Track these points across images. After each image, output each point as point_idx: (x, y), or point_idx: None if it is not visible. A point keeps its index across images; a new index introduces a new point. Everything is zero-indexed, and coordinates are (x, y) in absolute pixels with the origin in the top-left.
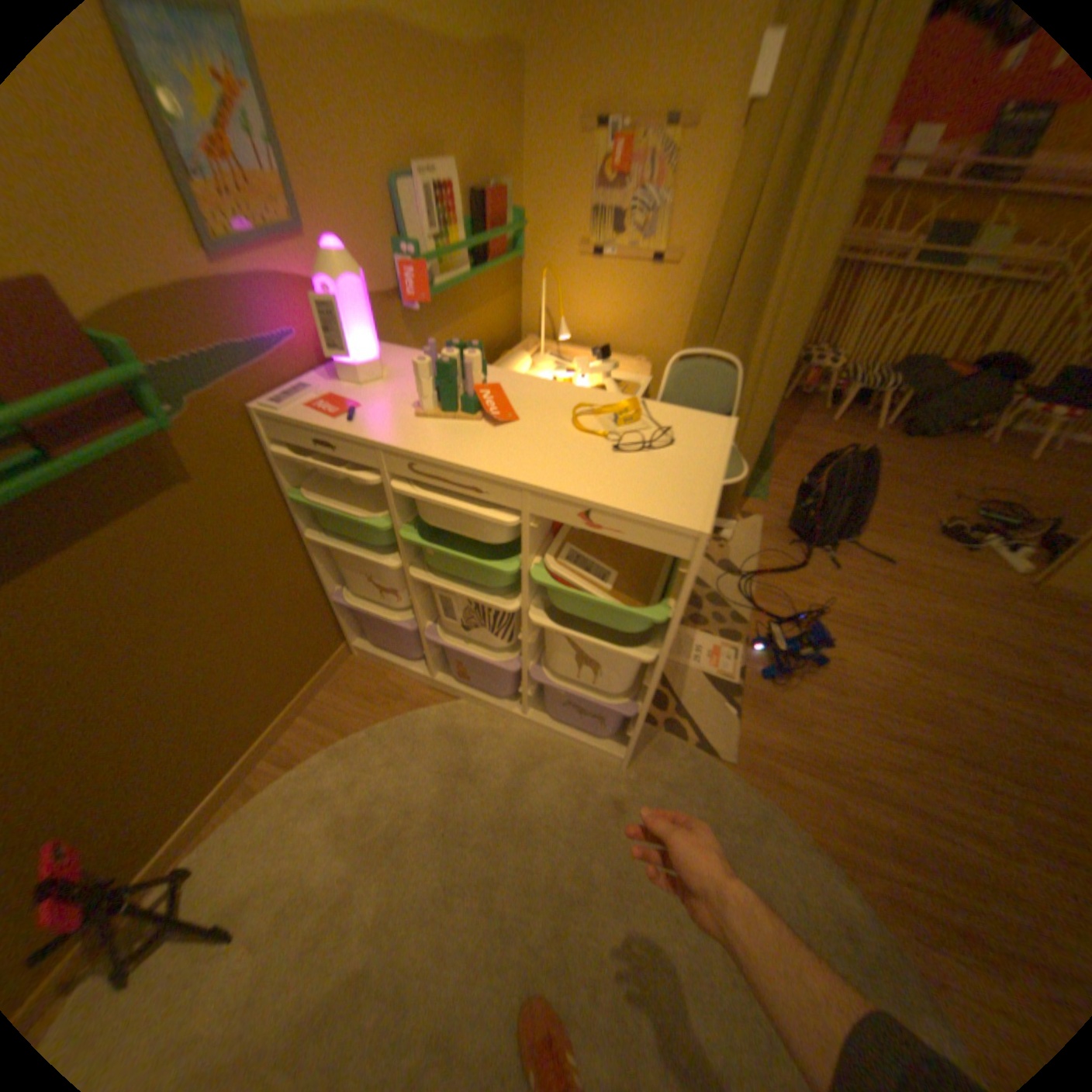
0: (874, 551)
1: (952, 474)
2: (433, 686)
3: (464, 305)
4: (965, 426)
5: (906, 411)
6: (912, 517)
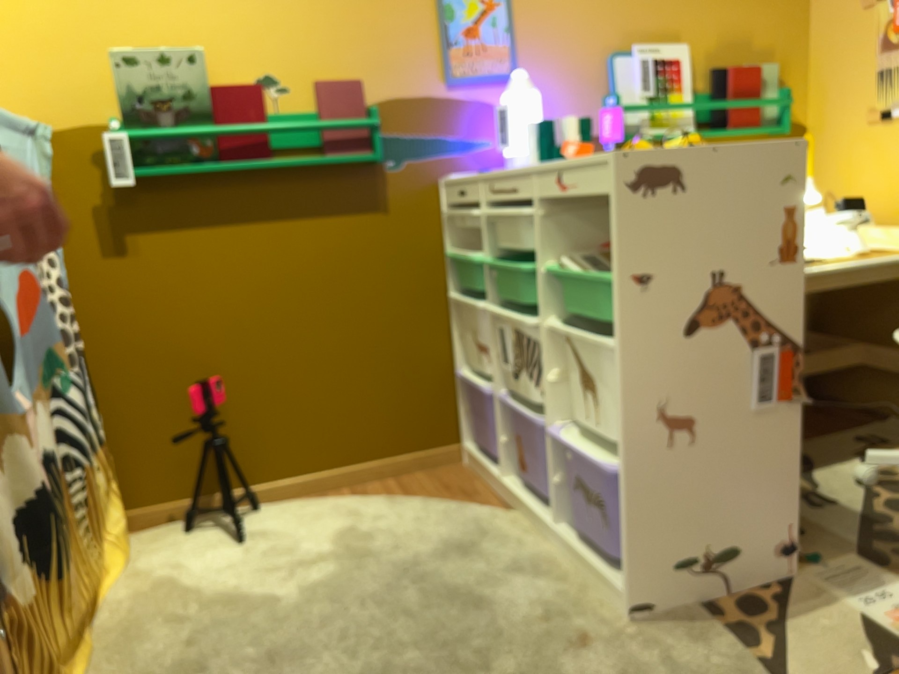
0: None
1: None
2: (502, 498)
3: None
4: None
5: None
6: None
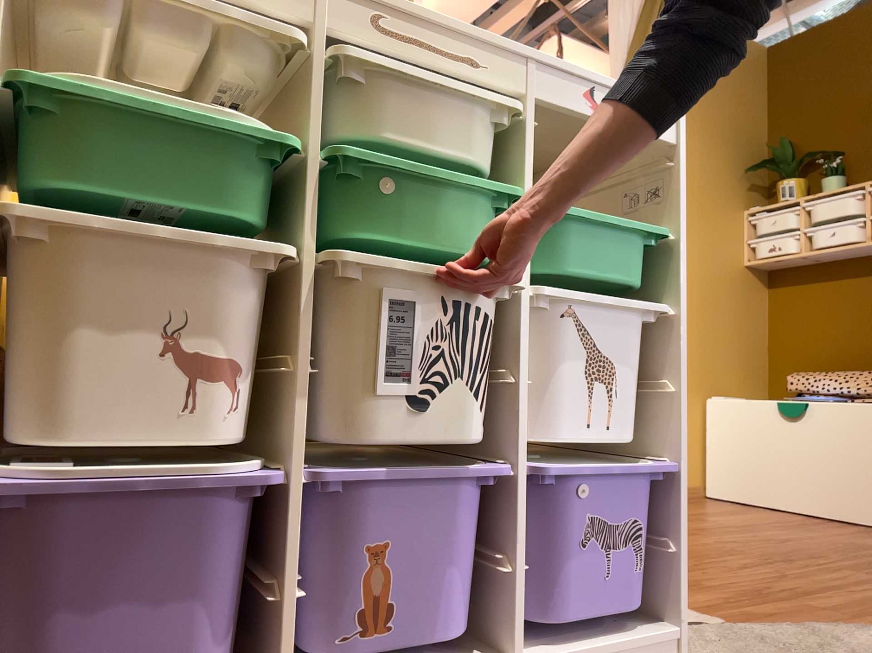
0: None
1: None
2: None
3: None
4: None
5: None
6: None
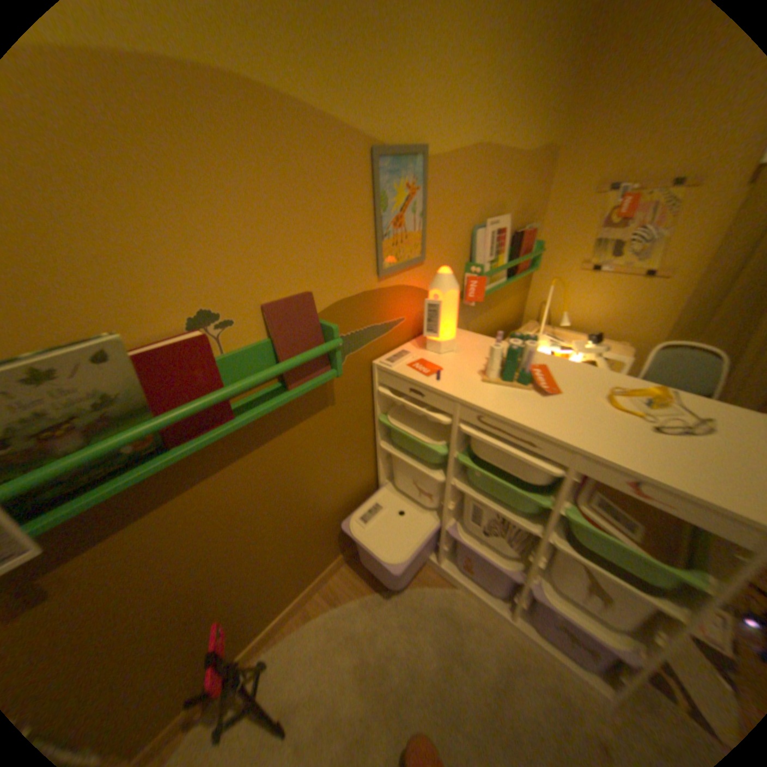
0: None
1: None
2: (437, 572)
3: (495, 300)
4: None
5: None
6: None
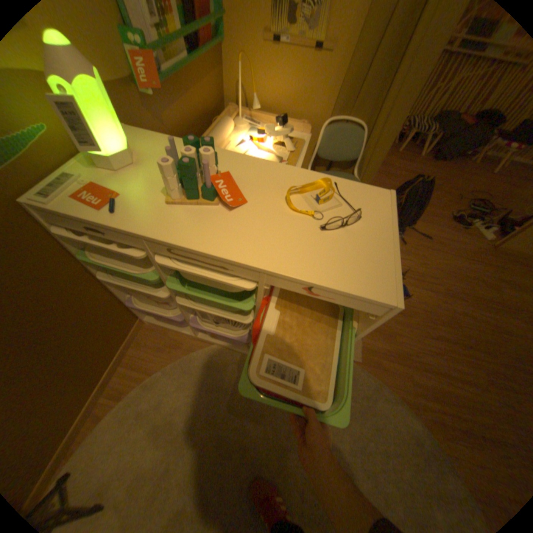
0: (422, 232)
1: (457, 183)
2: (196, 338)
3: (185, 82)
4: (463, 153)
5: (435, 144)
6: (439, 210)
